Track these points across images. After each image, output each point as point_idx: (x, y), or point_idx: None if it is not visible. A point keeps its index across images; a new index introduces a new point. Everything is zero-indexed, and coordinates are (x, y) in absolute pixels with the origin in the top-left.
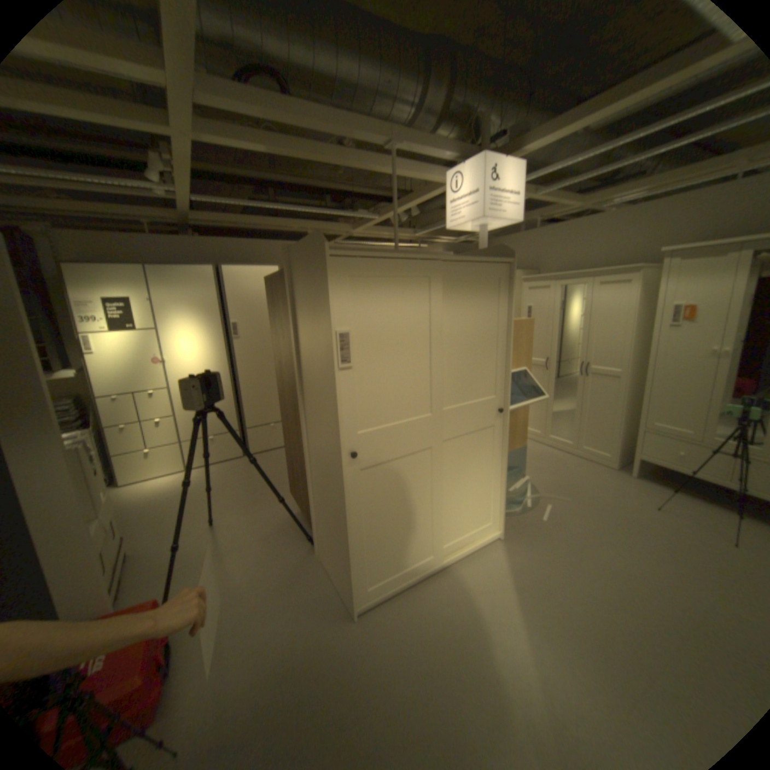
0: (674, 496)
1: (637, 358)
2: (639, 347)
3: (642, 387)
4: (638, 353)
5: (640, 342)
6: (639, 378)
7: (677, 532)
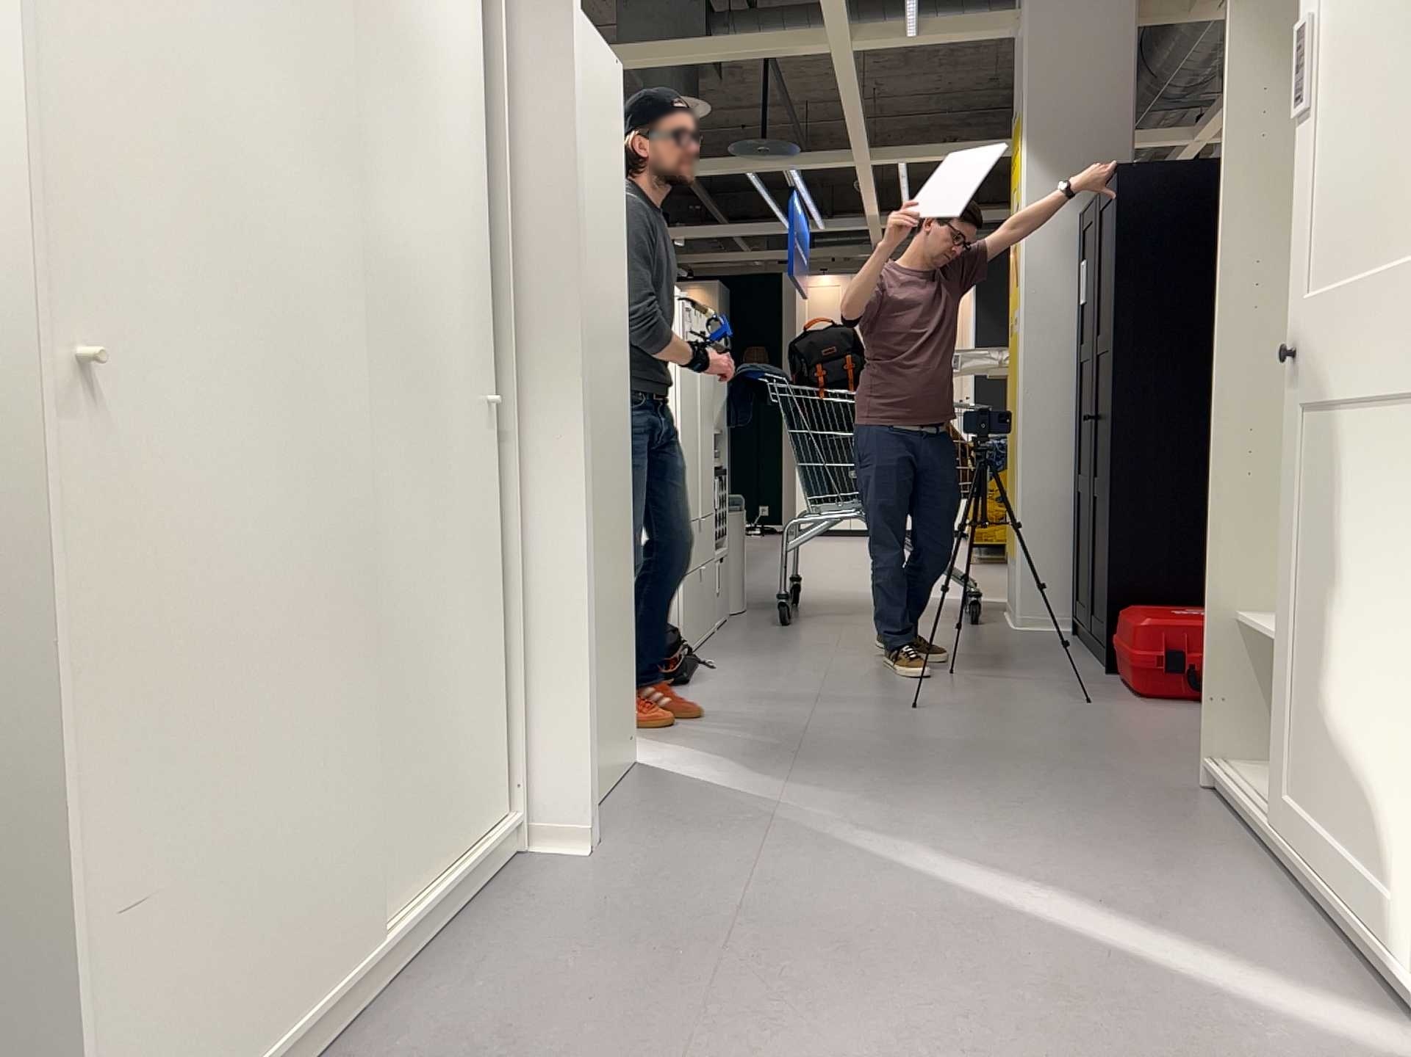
0: None
1: None
2: None
3: None
4: None
5: None
6: None
7: None
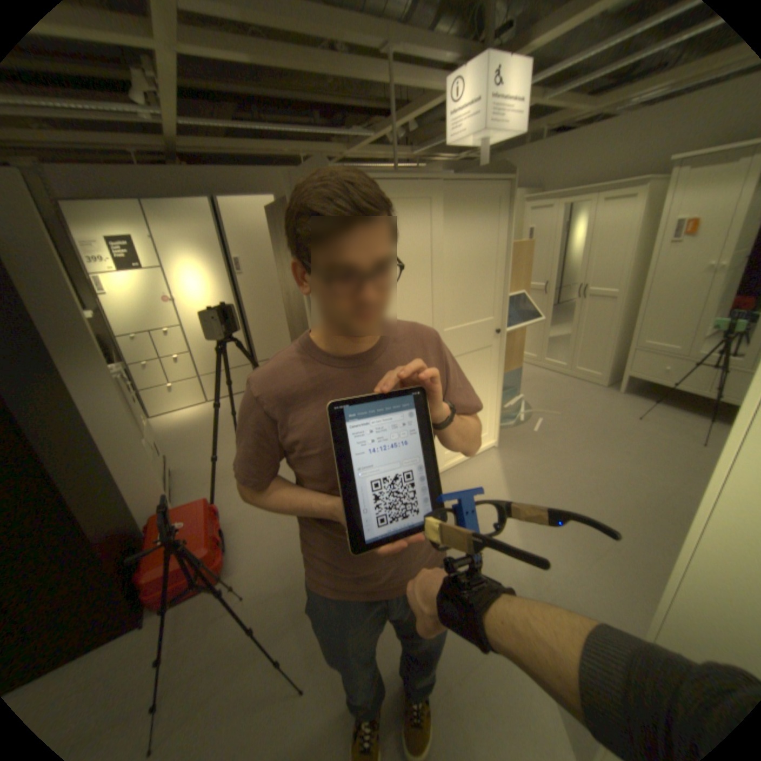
0: (657, 407)
1: (636, 278)
2: (638, 266)
3: (637, 307)
4: (637, 272)
5: (639, 260)
6: (636, 298)
7: (654, 437)
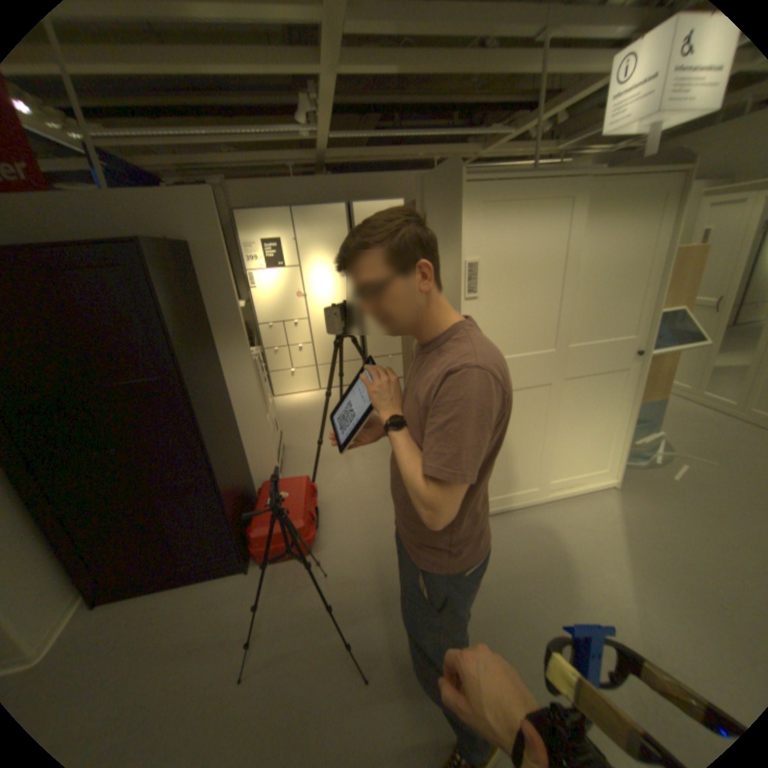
0: None
1: None
2: None
3: None
4: None
5: None
6: None
7: None
